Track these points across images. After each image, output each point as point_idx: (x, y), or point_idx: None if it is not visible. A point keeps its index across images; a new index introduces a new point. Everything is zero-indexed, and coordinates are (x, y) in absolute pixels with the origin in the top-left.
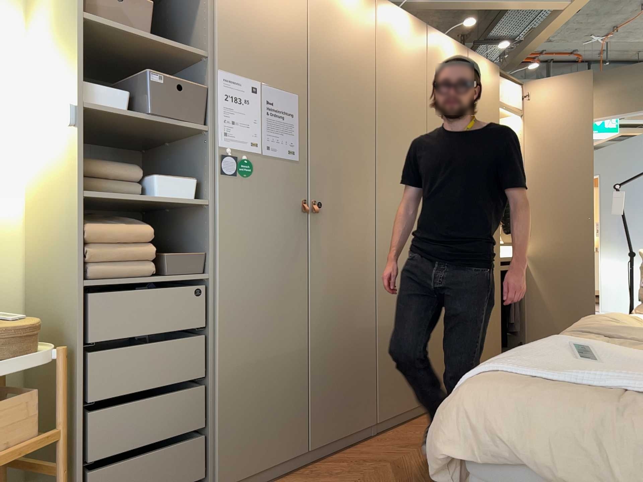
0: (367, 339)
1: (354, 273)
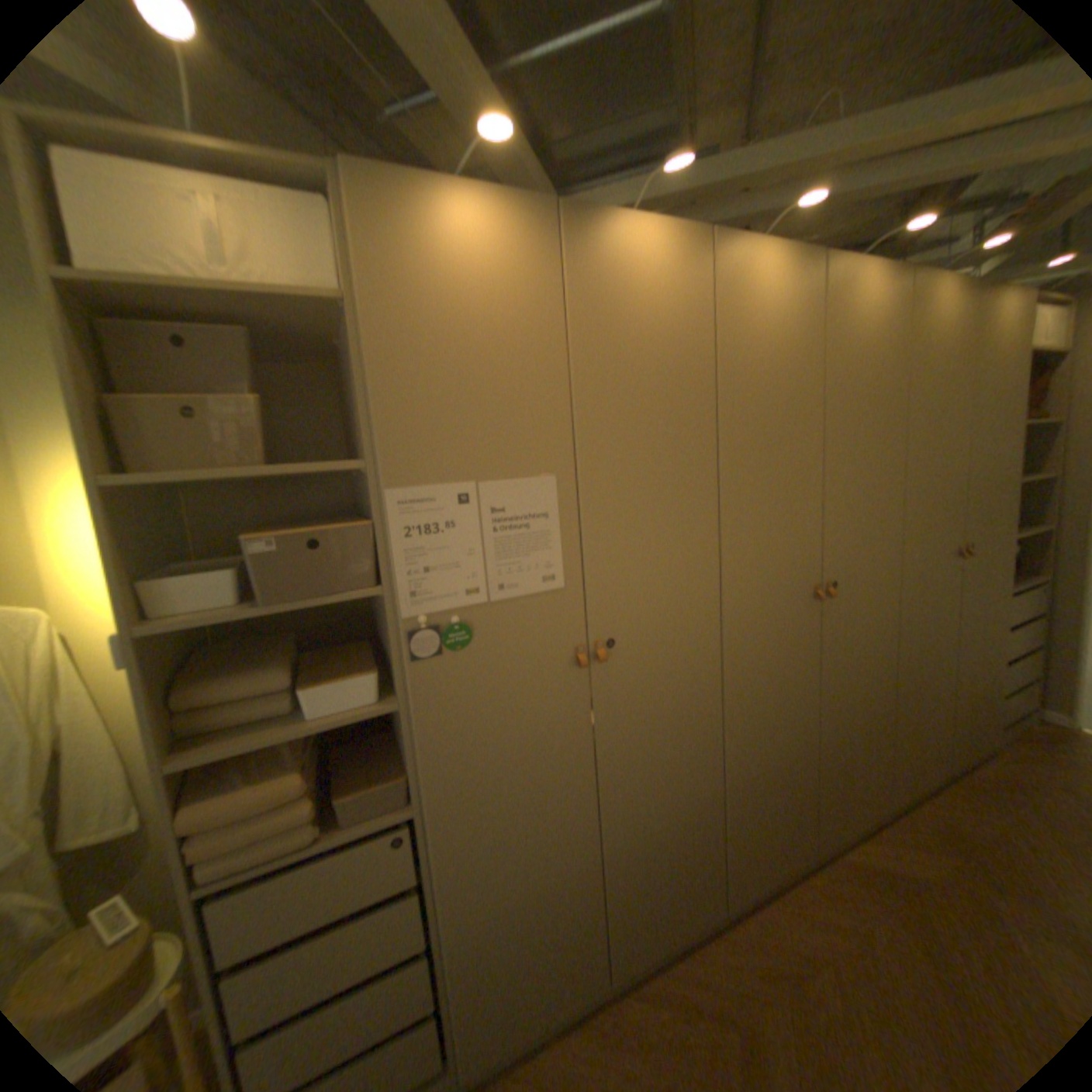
0: (707, 811)
1: (681, 725)
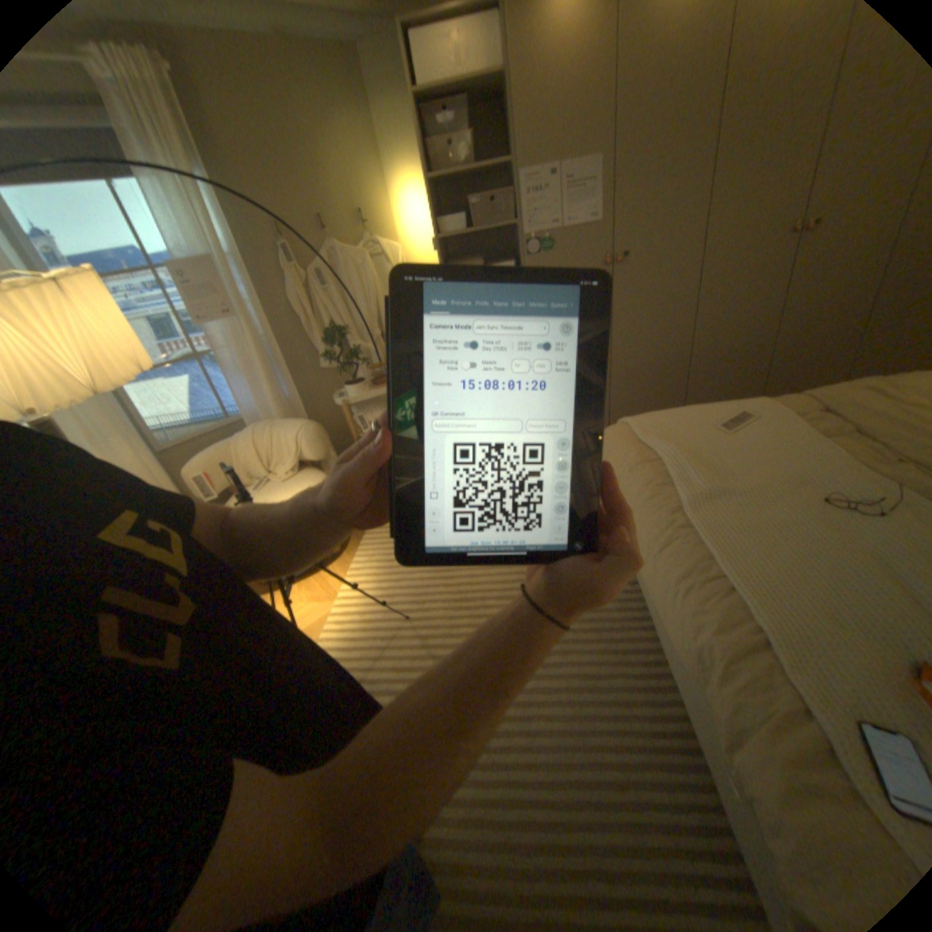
0: (676, 362)
1: (664, 308)
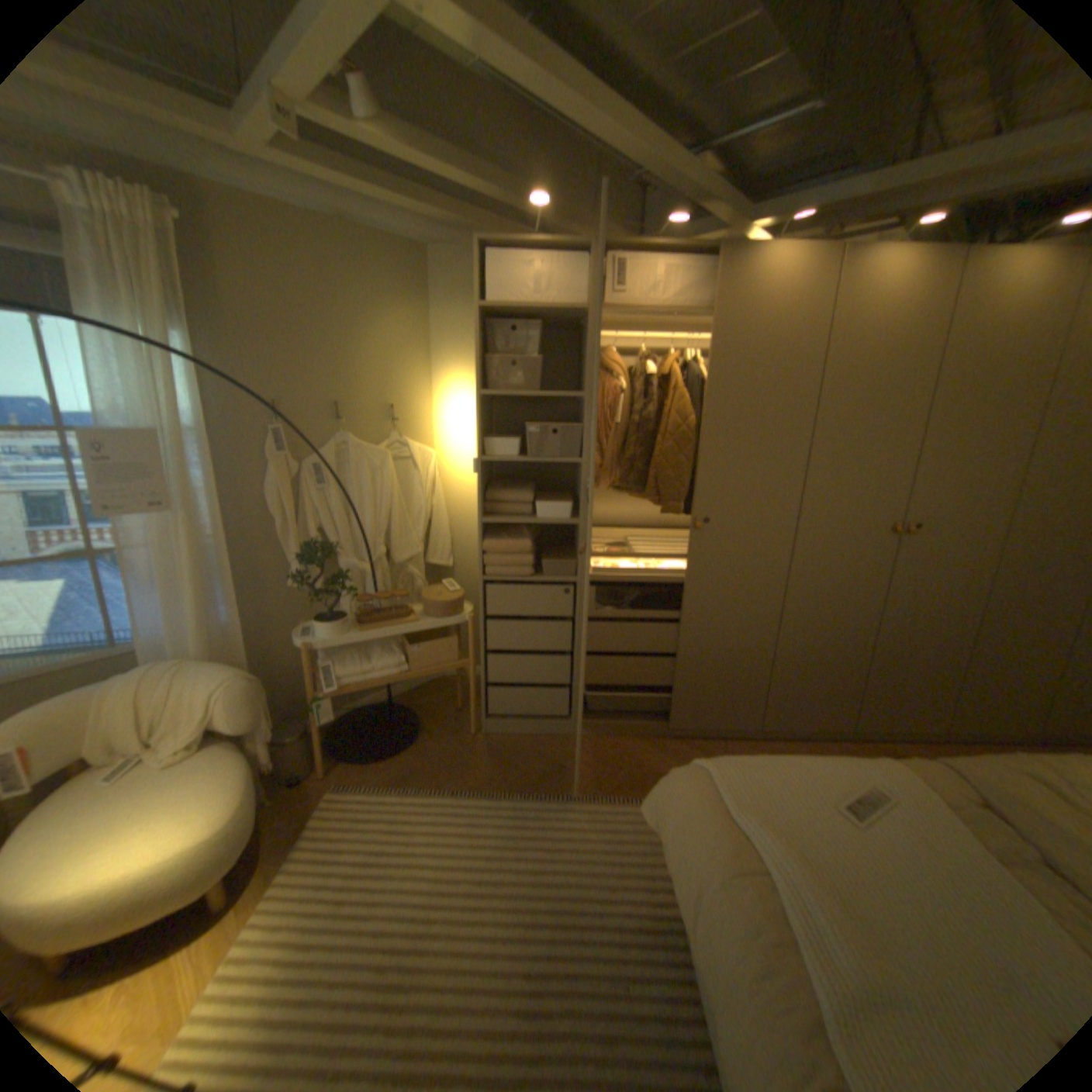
0: (758, 653)
1: (748, 588)
